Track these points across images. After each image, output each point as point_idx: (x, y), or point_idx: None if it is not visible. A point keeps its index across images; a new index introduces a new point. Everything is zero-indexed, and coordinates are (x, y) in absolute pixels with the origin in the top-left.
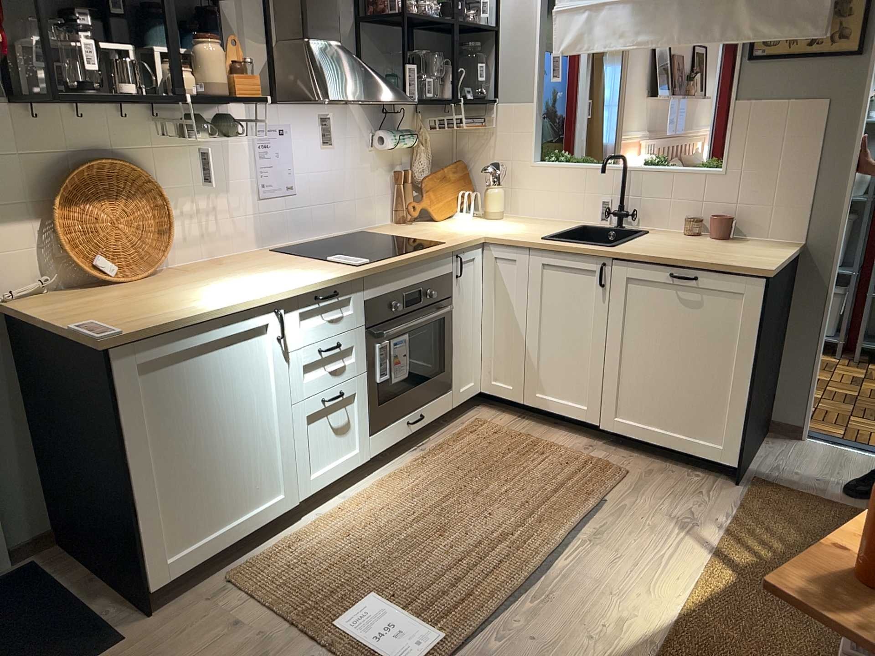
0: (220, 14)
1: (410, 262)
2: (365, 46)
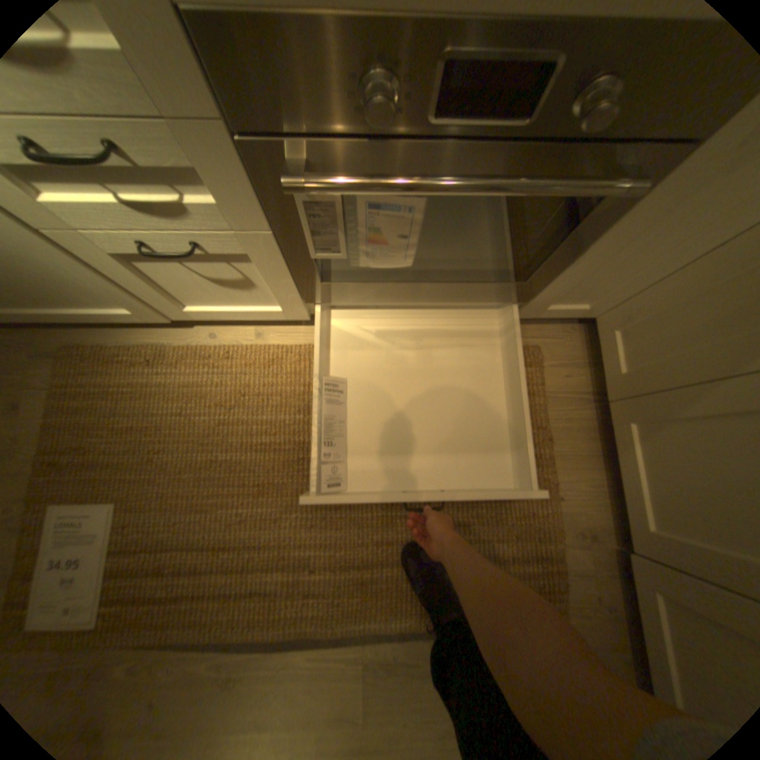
0: None
1: None
2: None
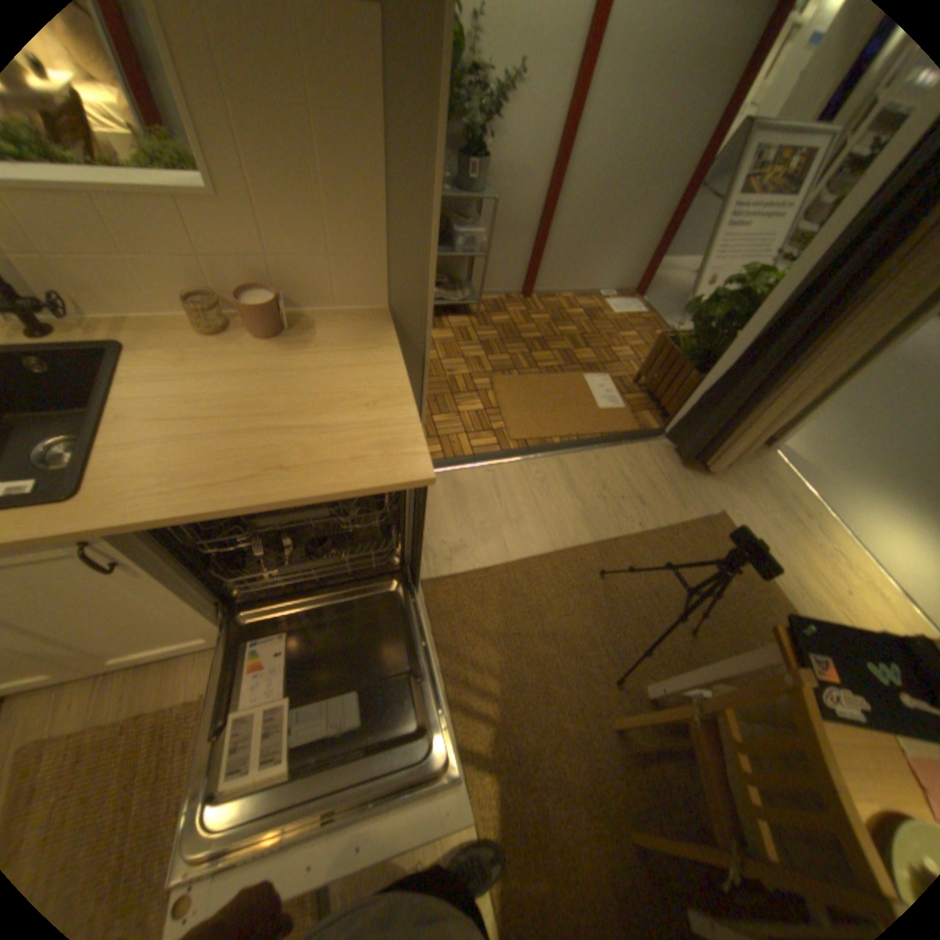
0: None
1: None
2: None
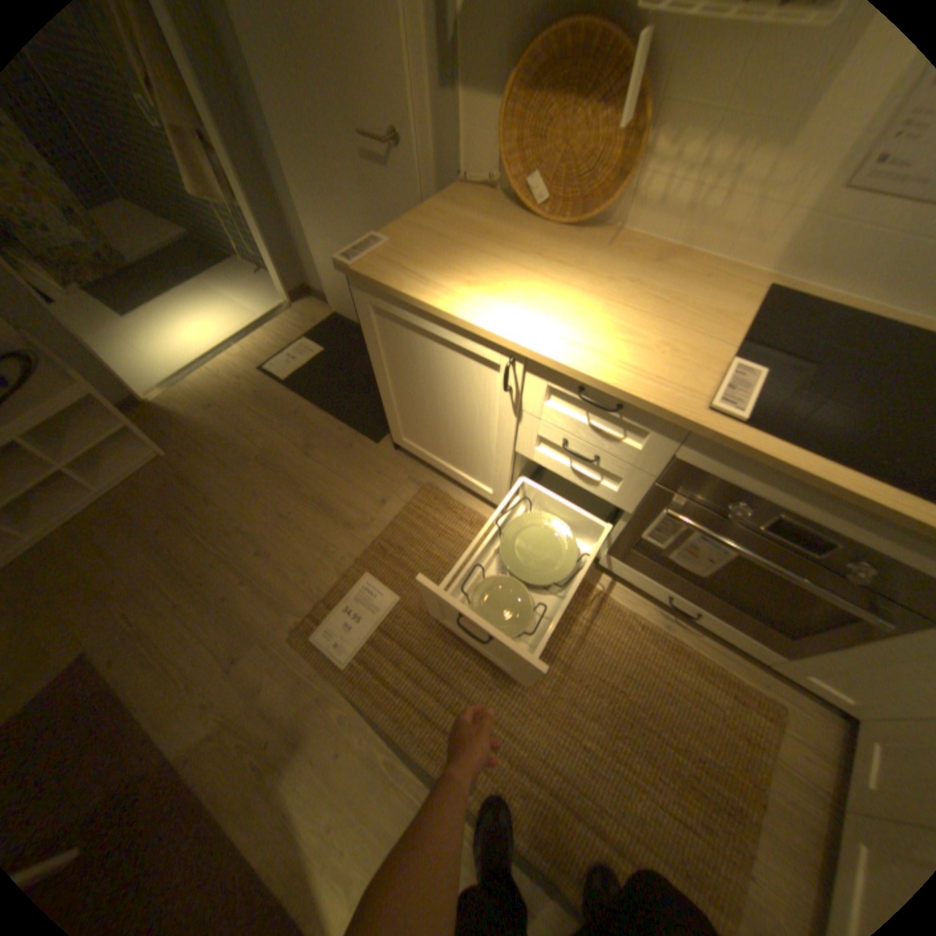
0: None
1: (849, 497)
2: None
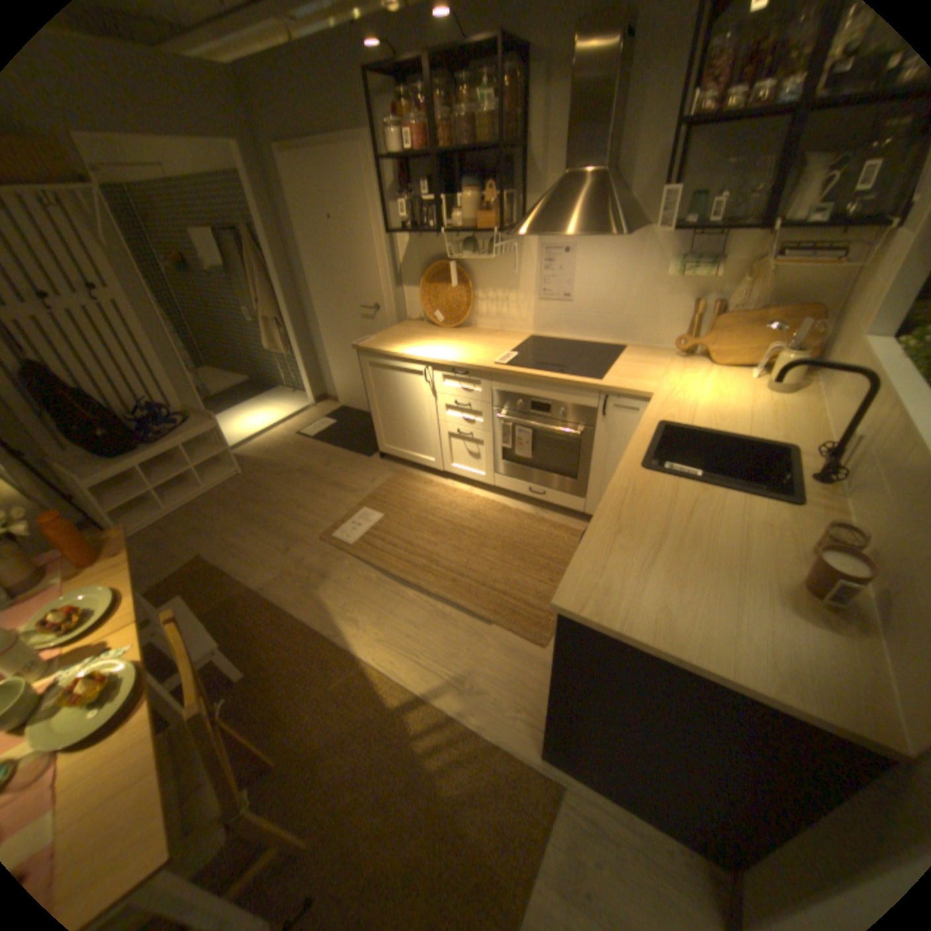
0: (523, 156)
1: (537, 379)
2: (697, 156)
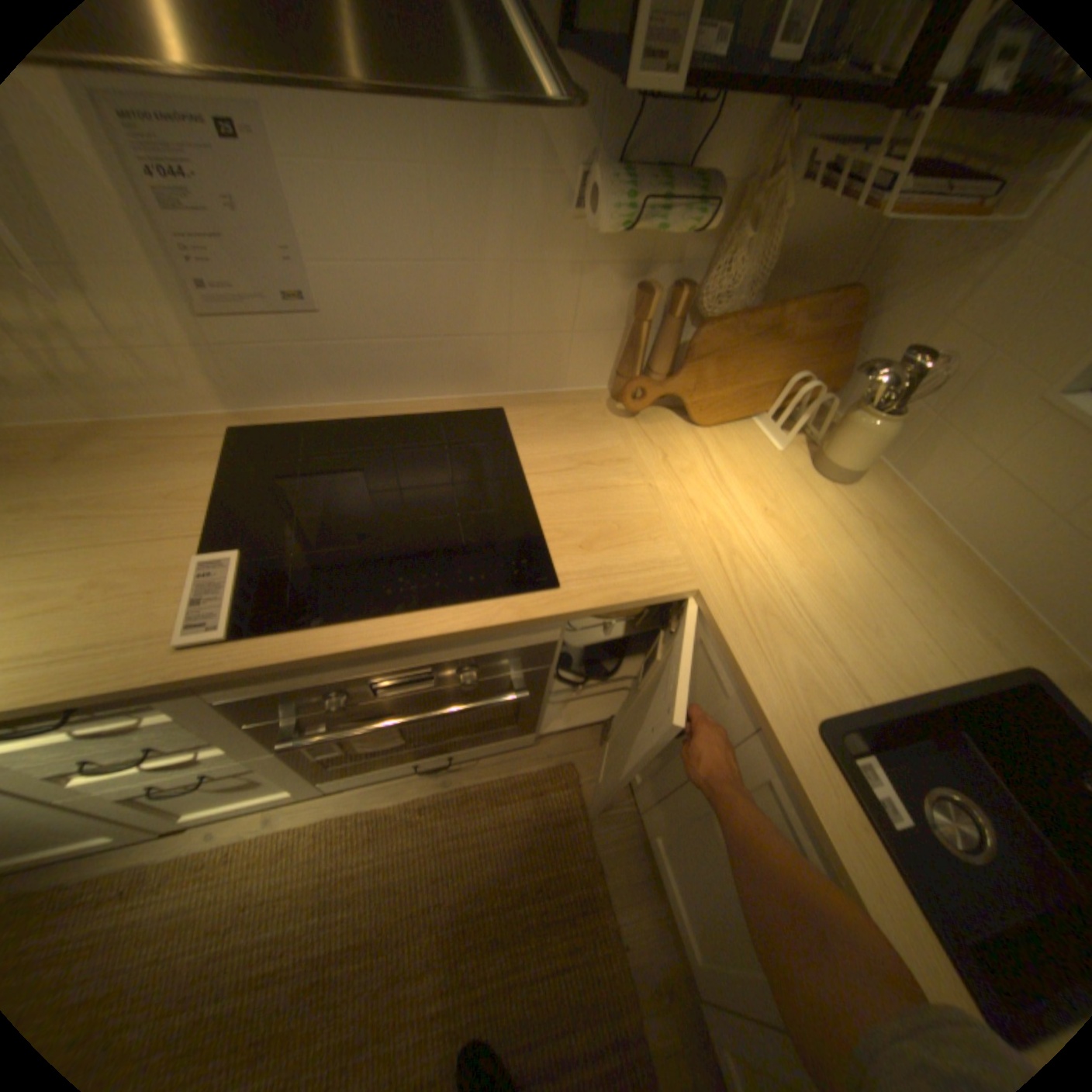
0: None
1: (377, 649)
2: None
